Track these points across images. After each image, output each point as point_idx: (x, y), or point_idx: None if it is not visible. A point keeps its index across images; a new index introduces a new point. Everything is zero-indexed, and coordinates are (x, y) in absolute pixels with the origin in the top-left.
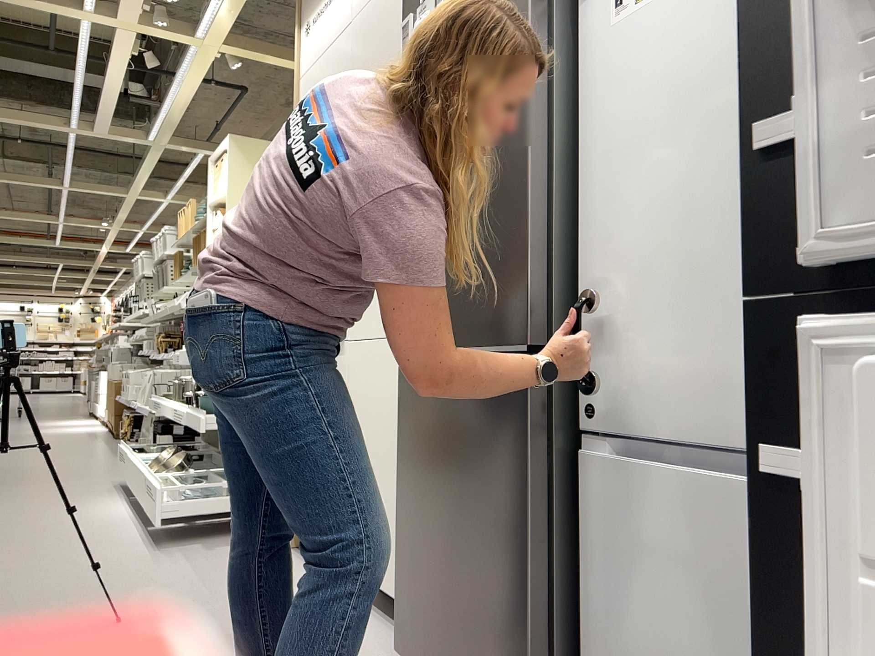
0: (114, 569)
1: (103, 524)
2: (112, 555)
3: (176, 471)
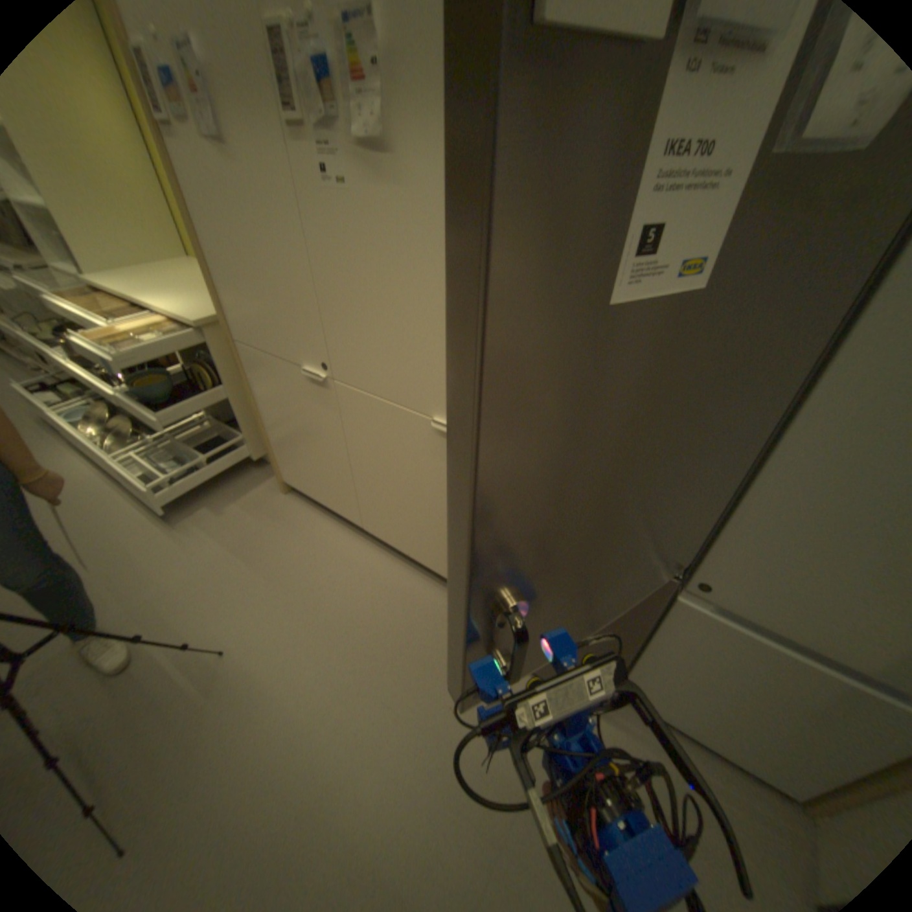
0: (151, 572)
1: (78, 498)
2: (130, 548)
3: (124, 433)
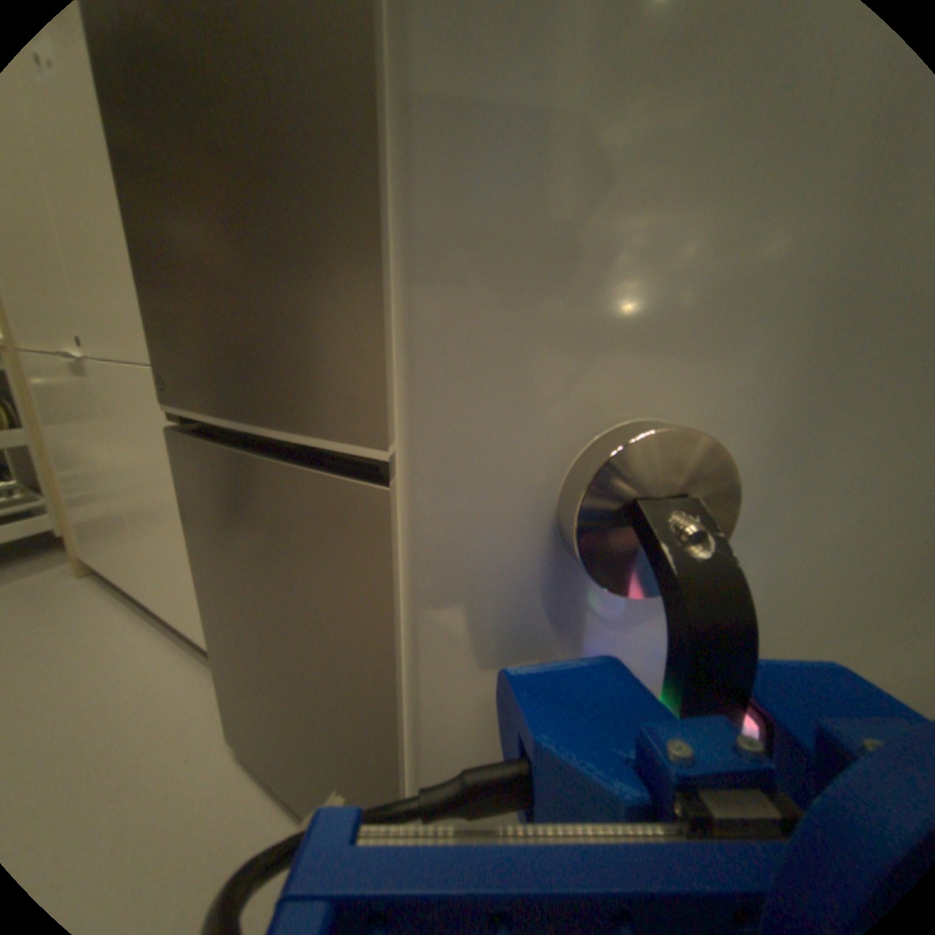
0: None
1: None
2: None
3: None
